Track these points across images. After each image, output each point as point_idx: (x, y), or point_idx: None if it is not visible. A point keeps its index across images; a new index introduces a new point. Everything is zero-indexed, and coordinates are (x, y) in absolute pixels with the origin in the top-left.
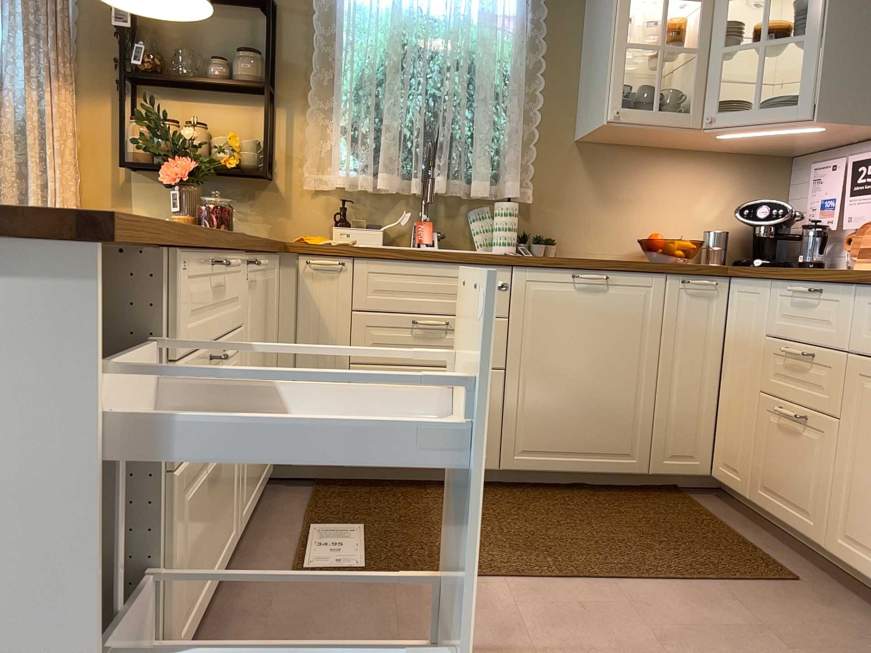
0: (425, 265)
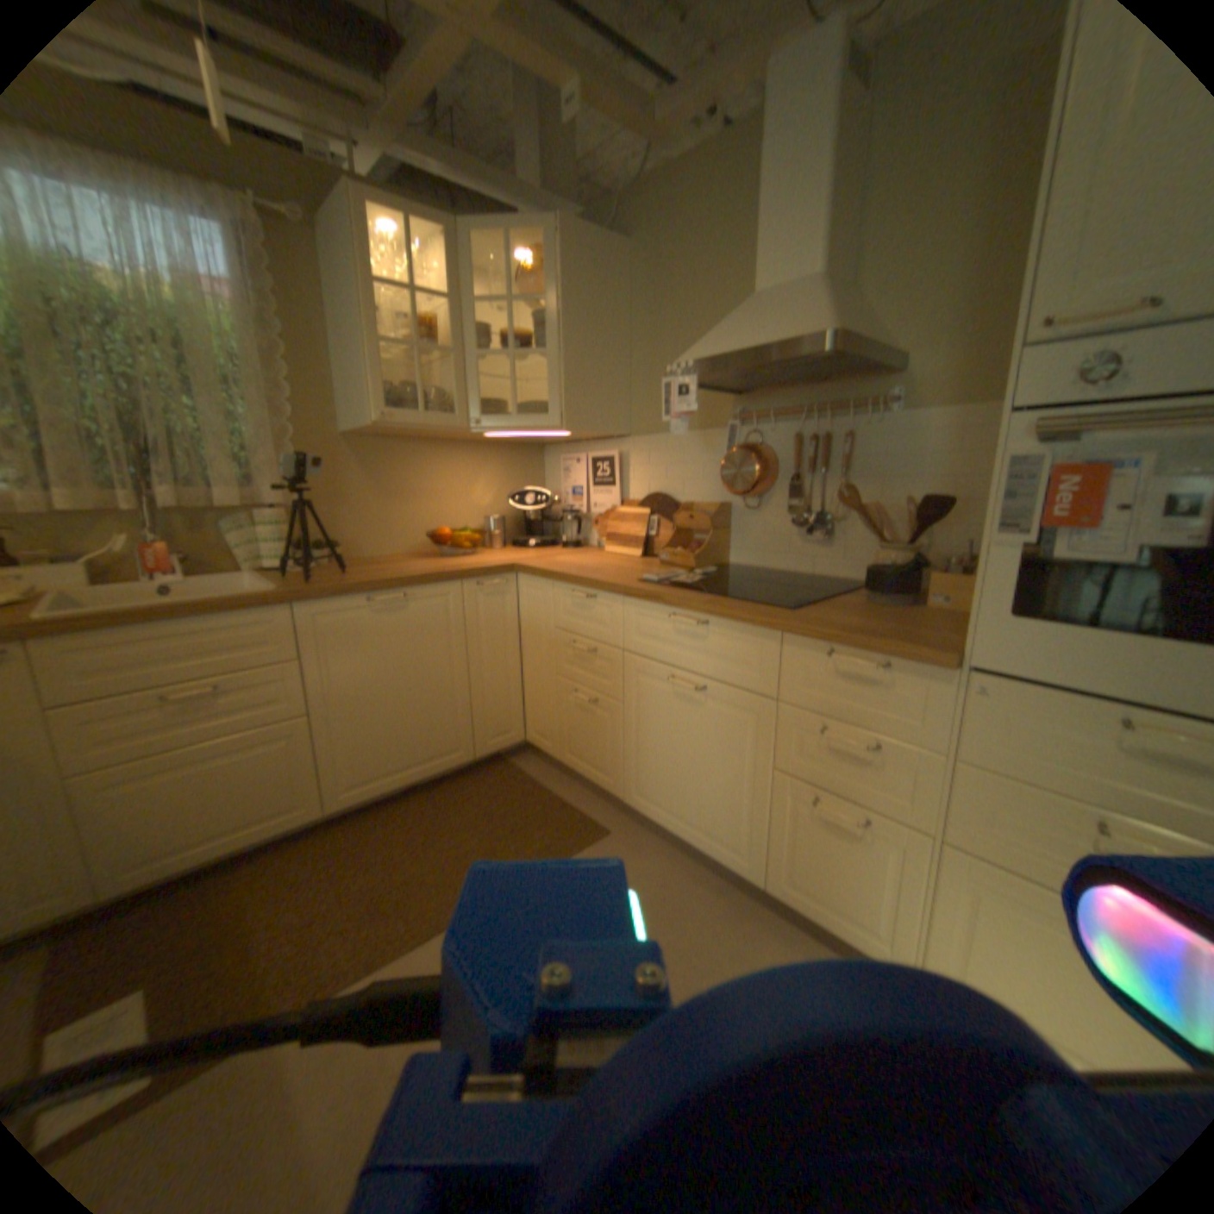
0: (157, 629)
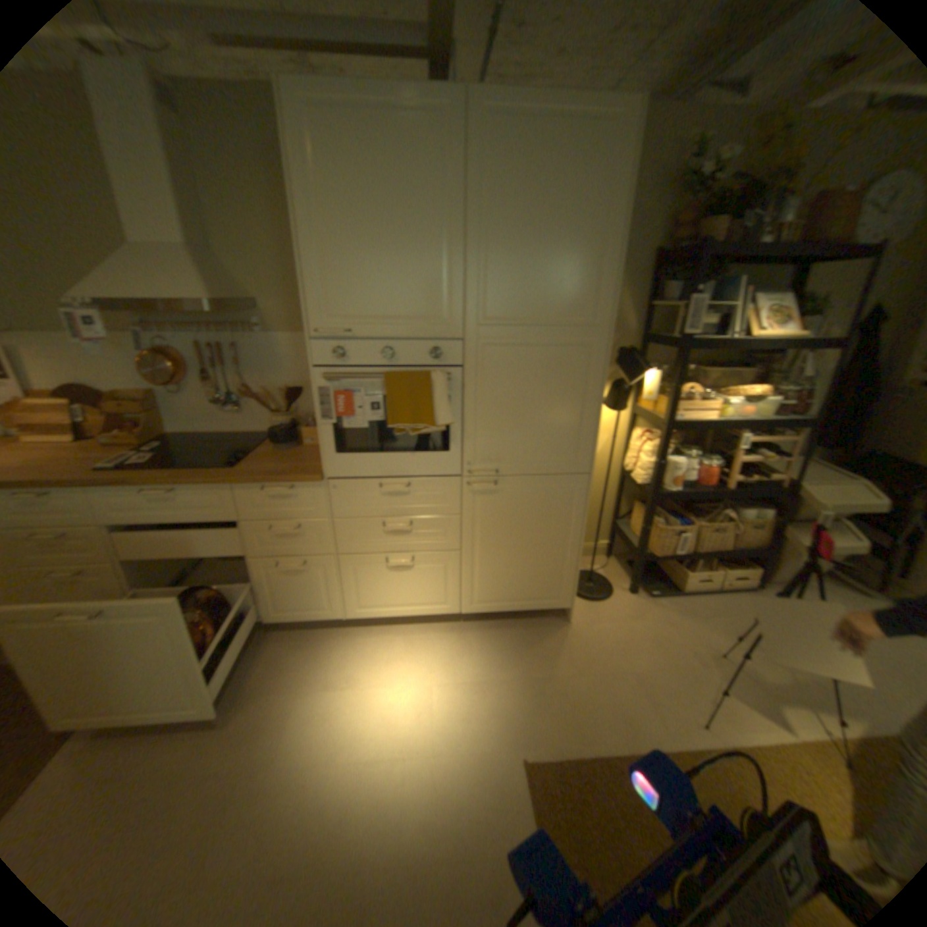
0: None
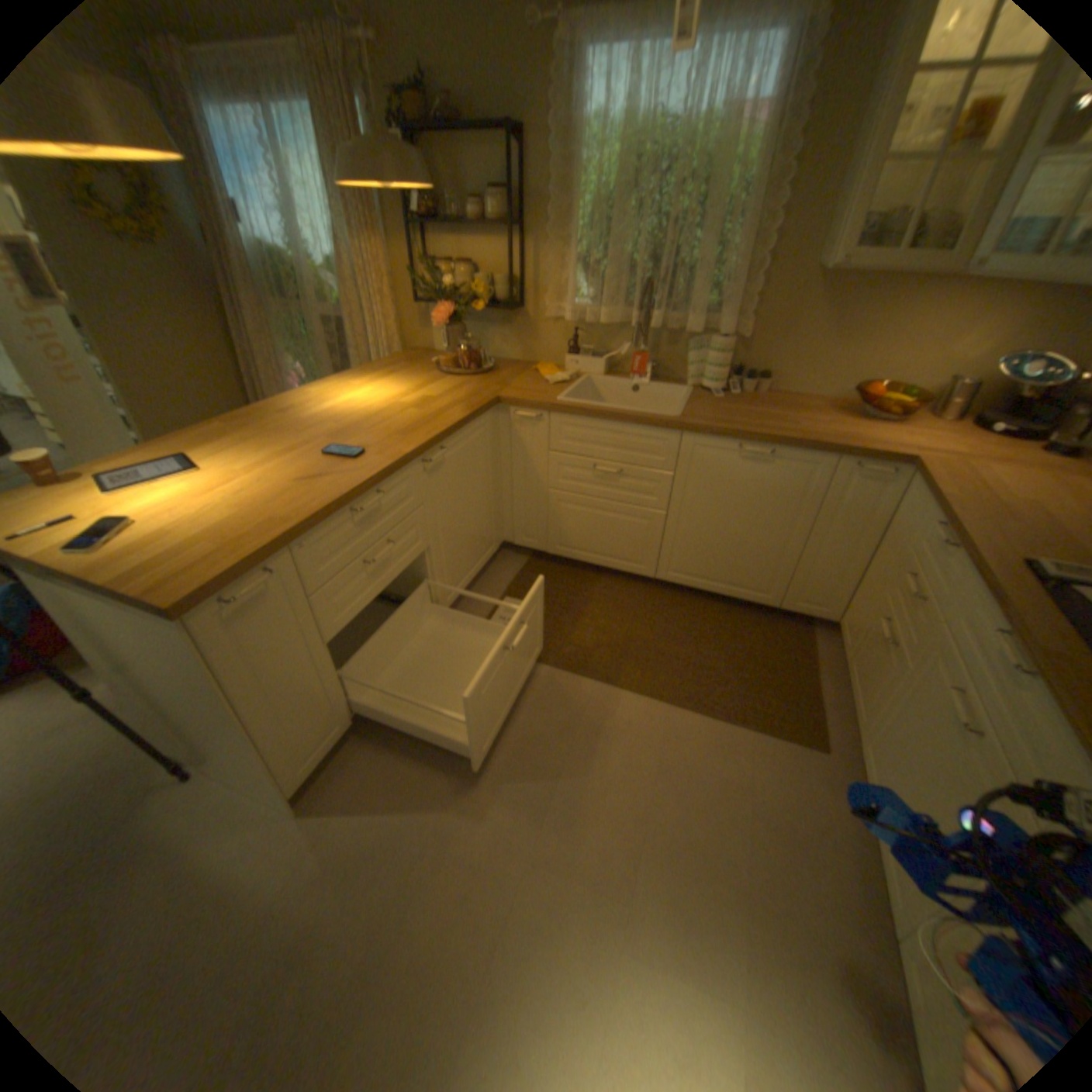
0: (605, 425)
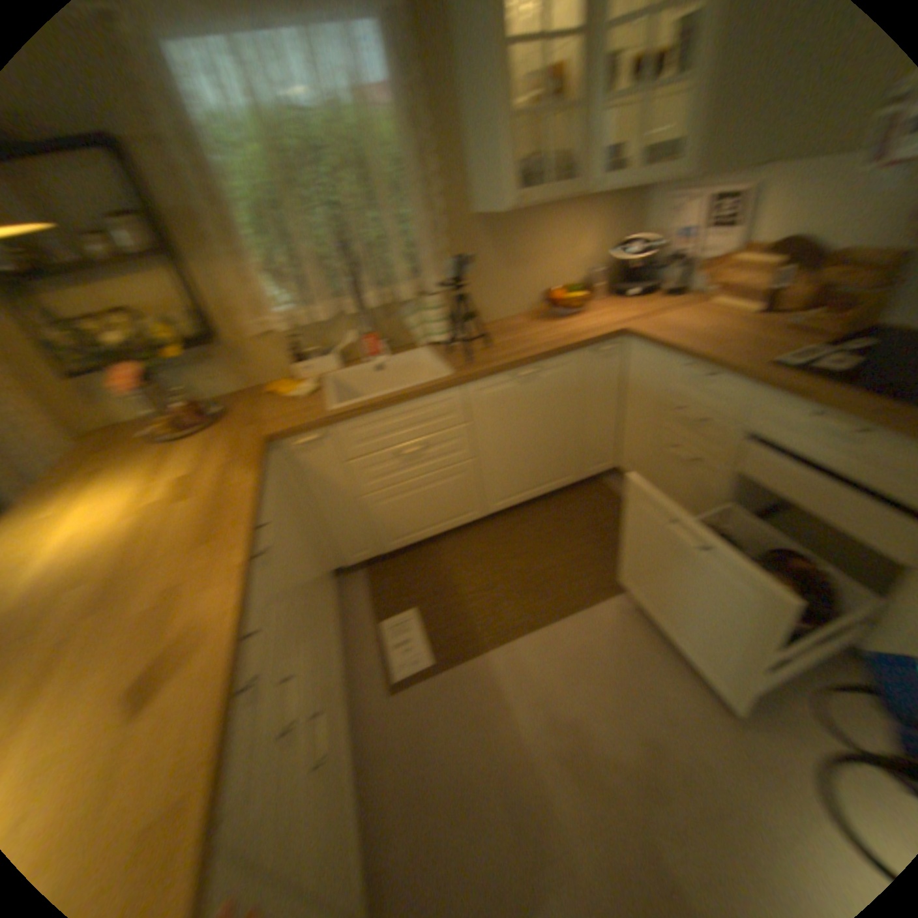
0: (387, 412)
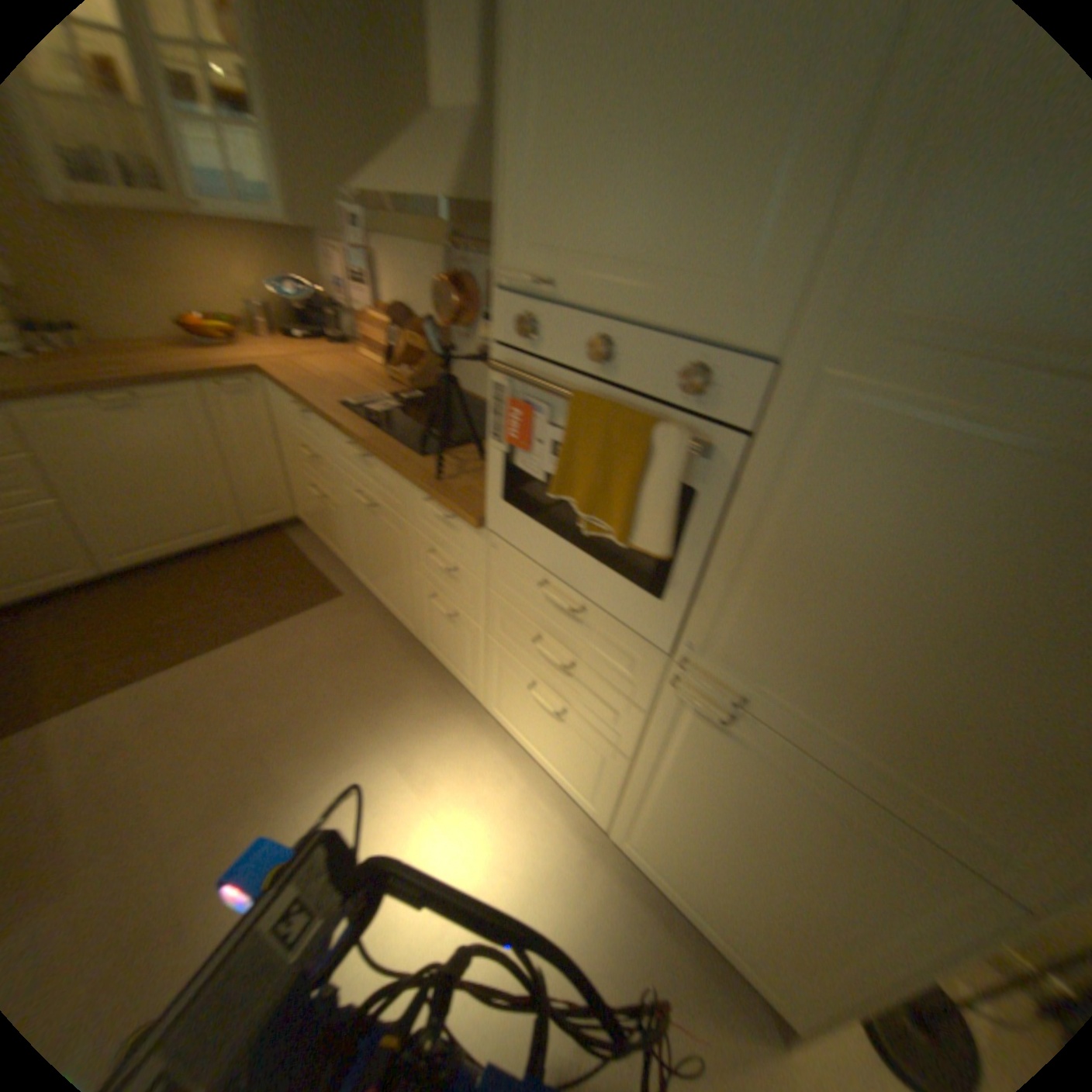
0: None
